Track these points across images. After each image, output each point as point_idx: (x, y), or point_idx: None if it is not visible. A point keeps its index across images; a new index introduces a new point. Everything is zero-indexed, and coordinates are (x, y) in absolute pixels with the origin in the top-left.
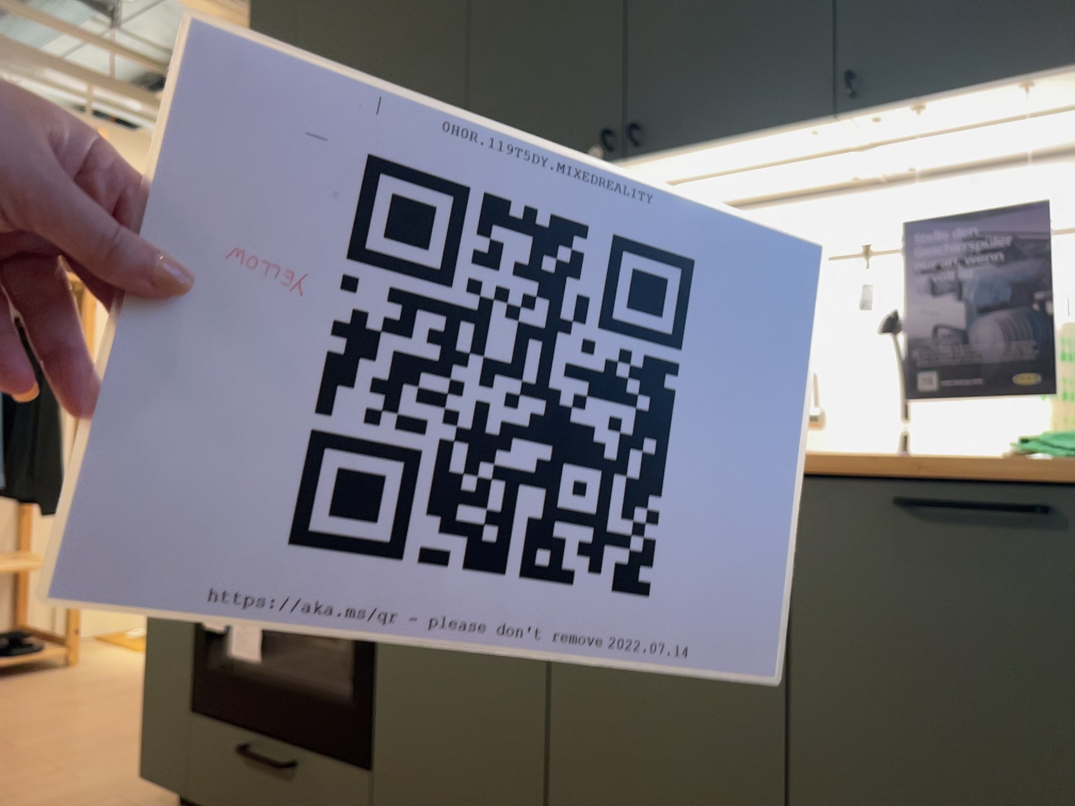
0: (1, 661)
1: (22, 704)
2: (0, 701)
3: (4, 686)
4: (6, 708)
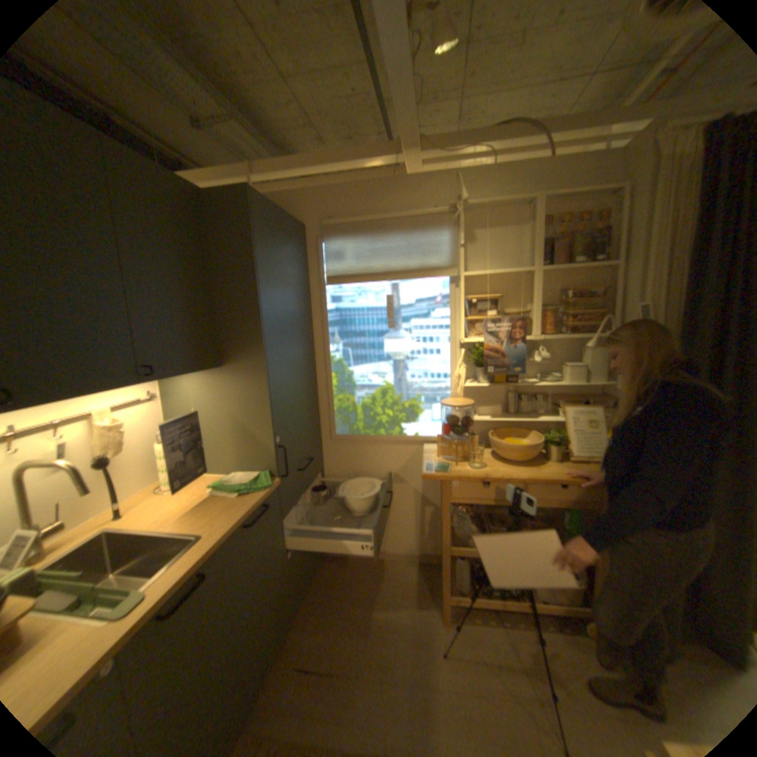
0: None
1: None
2: None
3: None
4: None
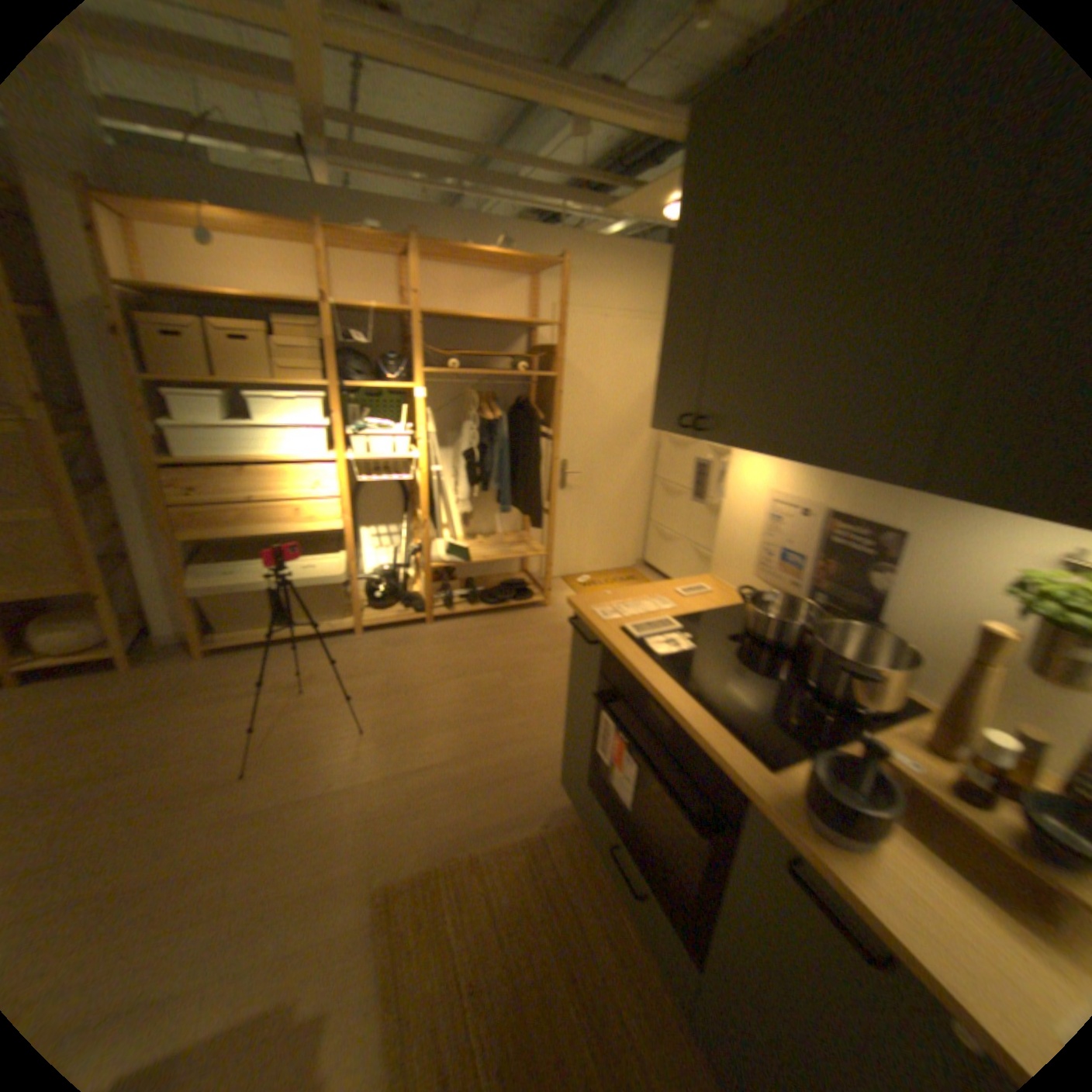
0: (512, 603)
1: (519, 642)
2: (510, 634)
3: (513, 619)
4: (511, 643)
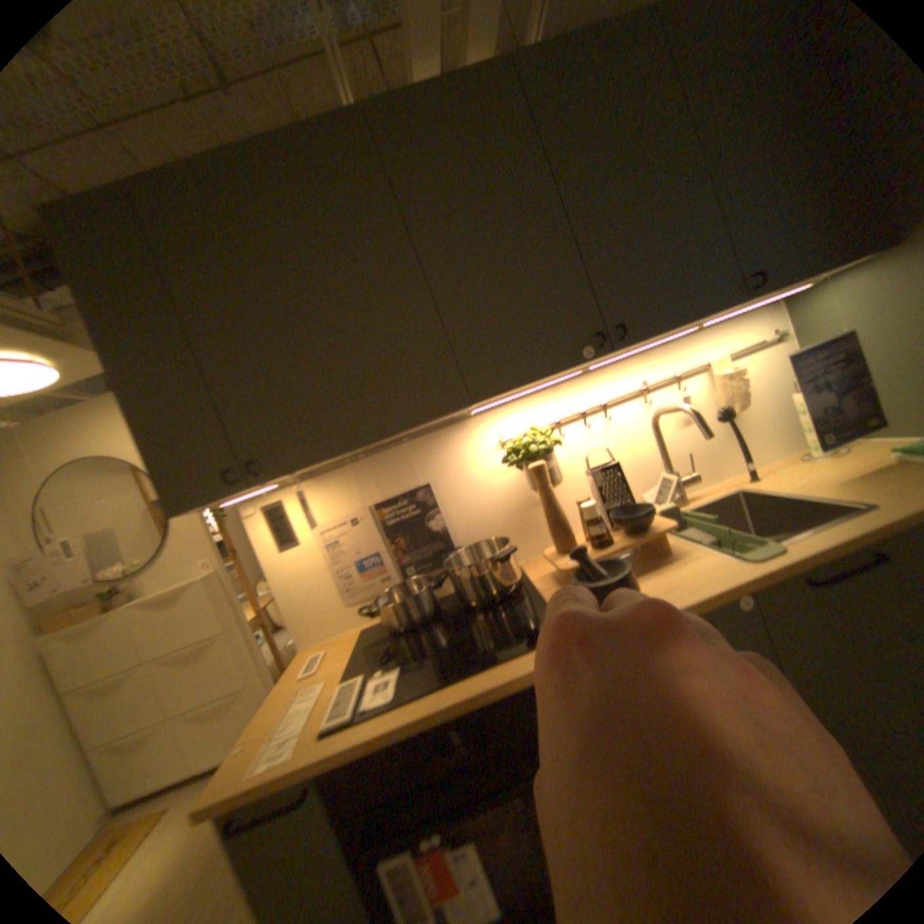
0: None
1: None
2: None
3: None
4: None
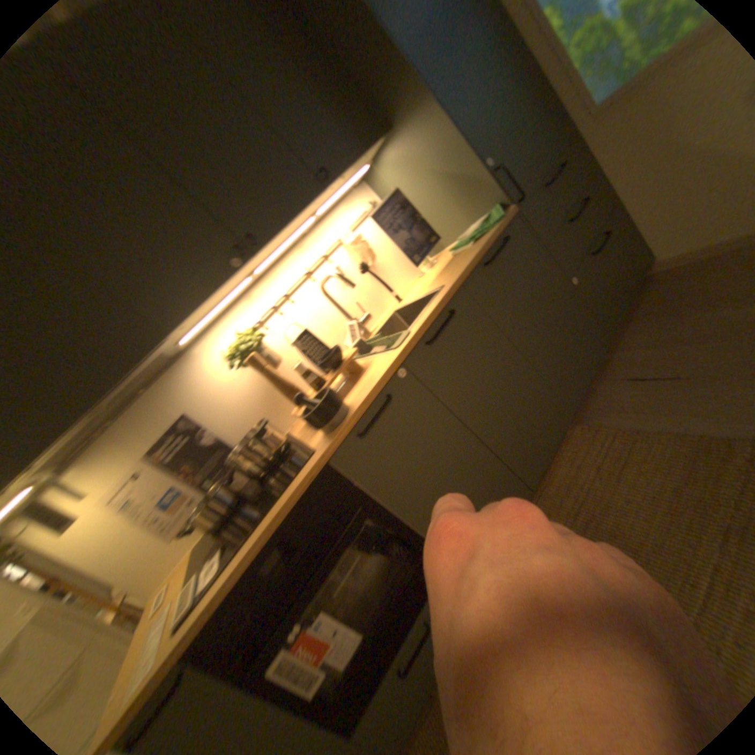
0: None
1: None
2: None
3: None
4: None
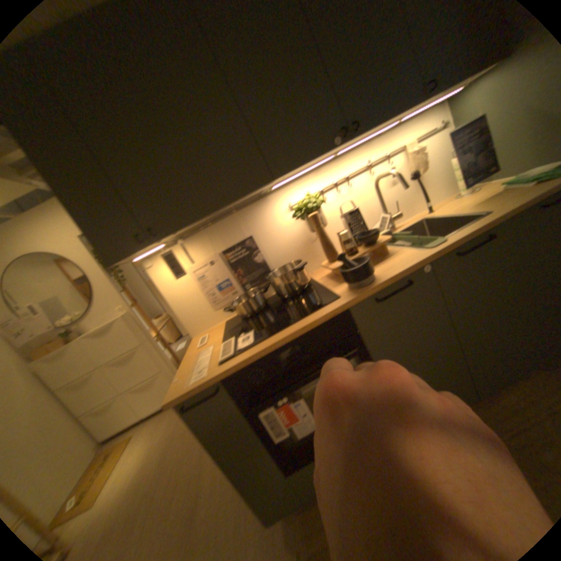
0: None
1: None
2: None
3: None
4: None
